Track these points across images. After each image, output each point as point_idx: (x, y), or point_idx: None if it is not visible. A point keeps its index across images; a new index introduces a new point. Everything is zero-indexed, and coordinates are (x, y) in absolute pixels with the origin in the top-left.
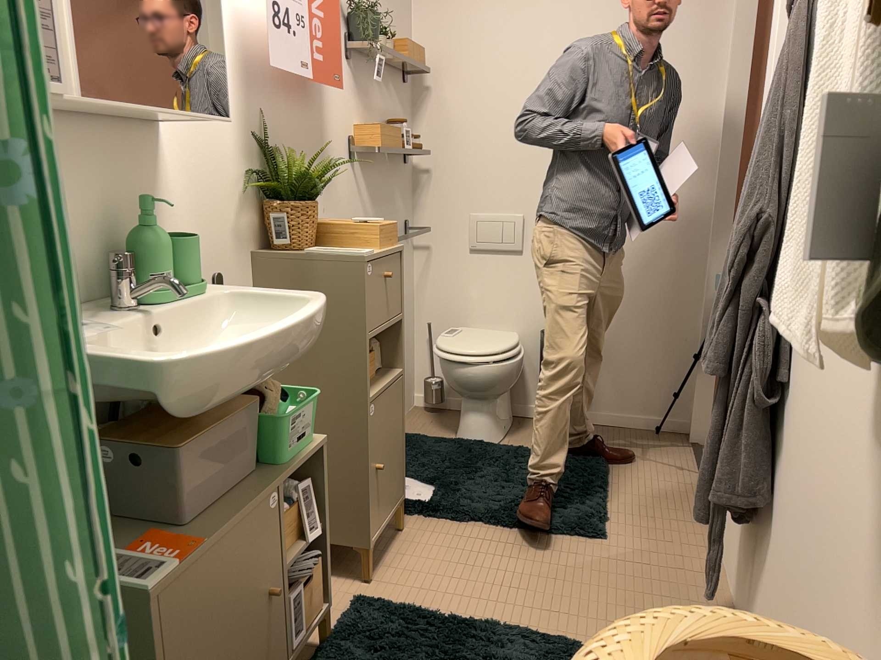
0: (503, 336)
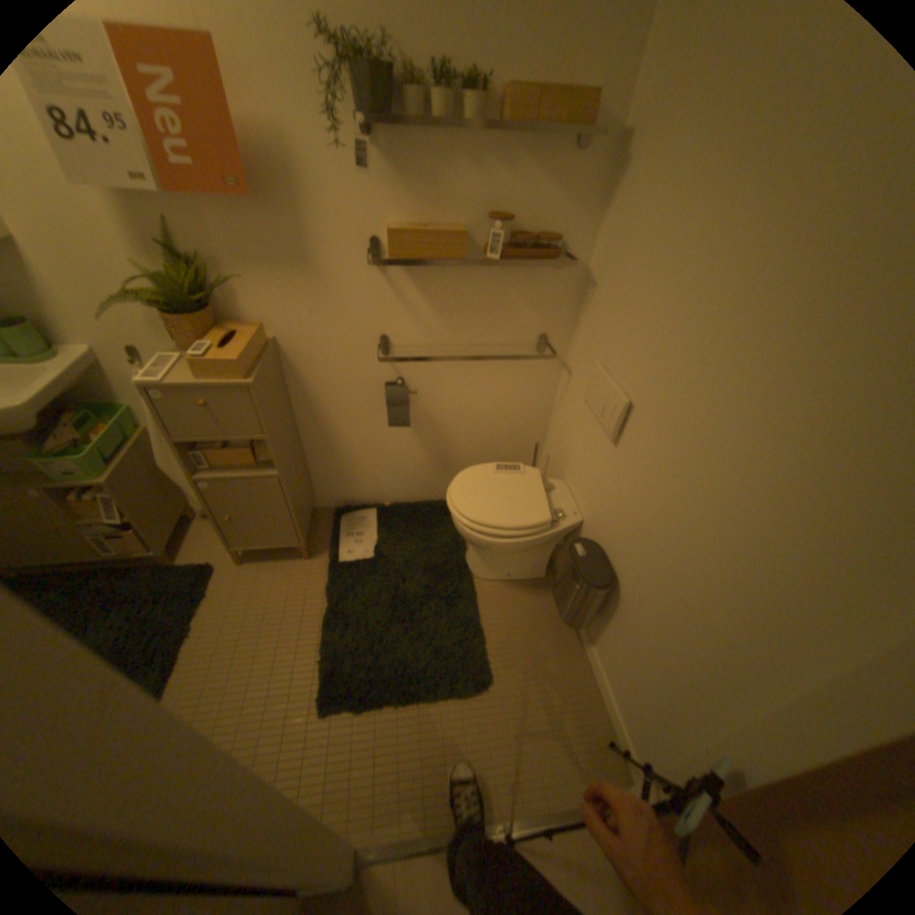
0: (531, 507)
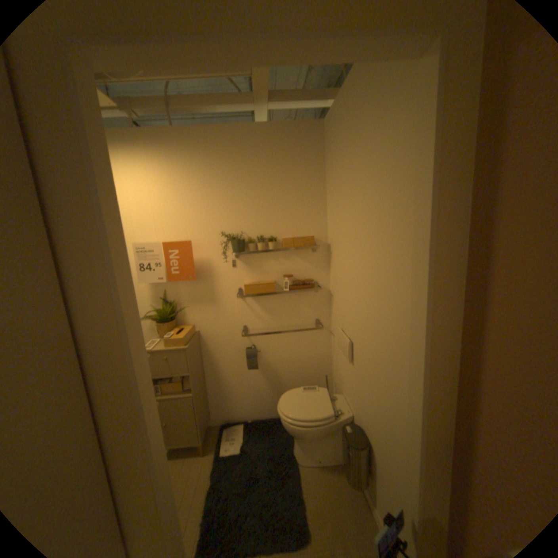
0: (322, 408)
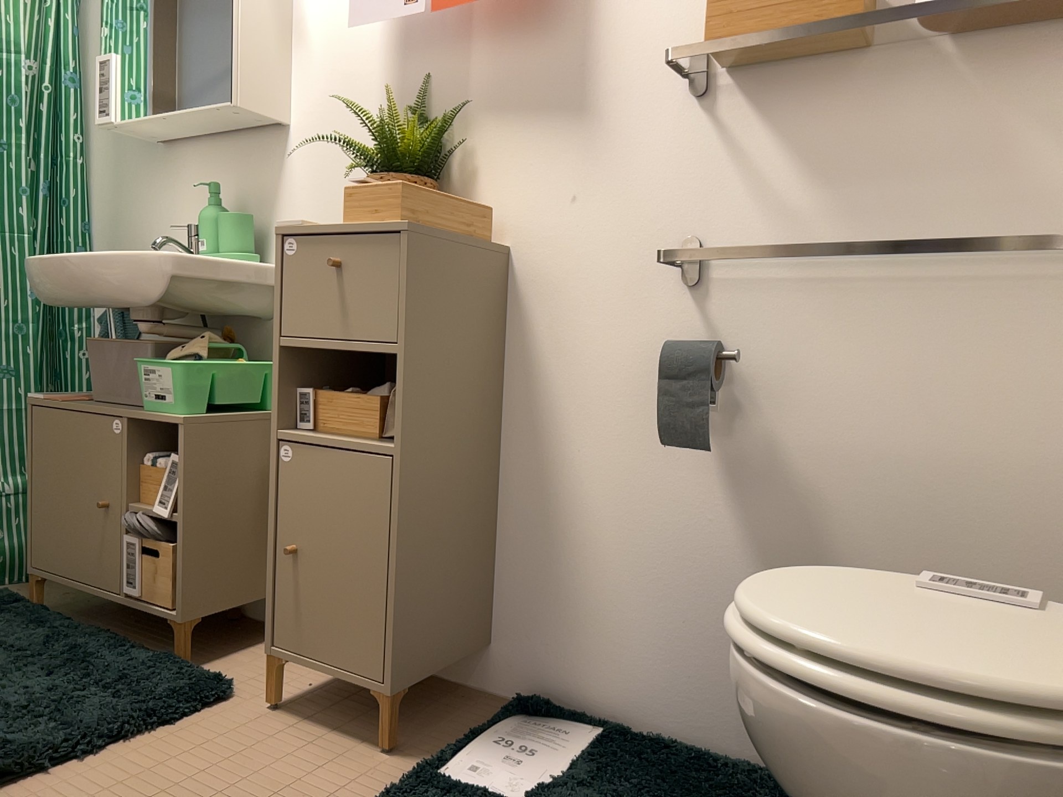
0: (1030, 661)
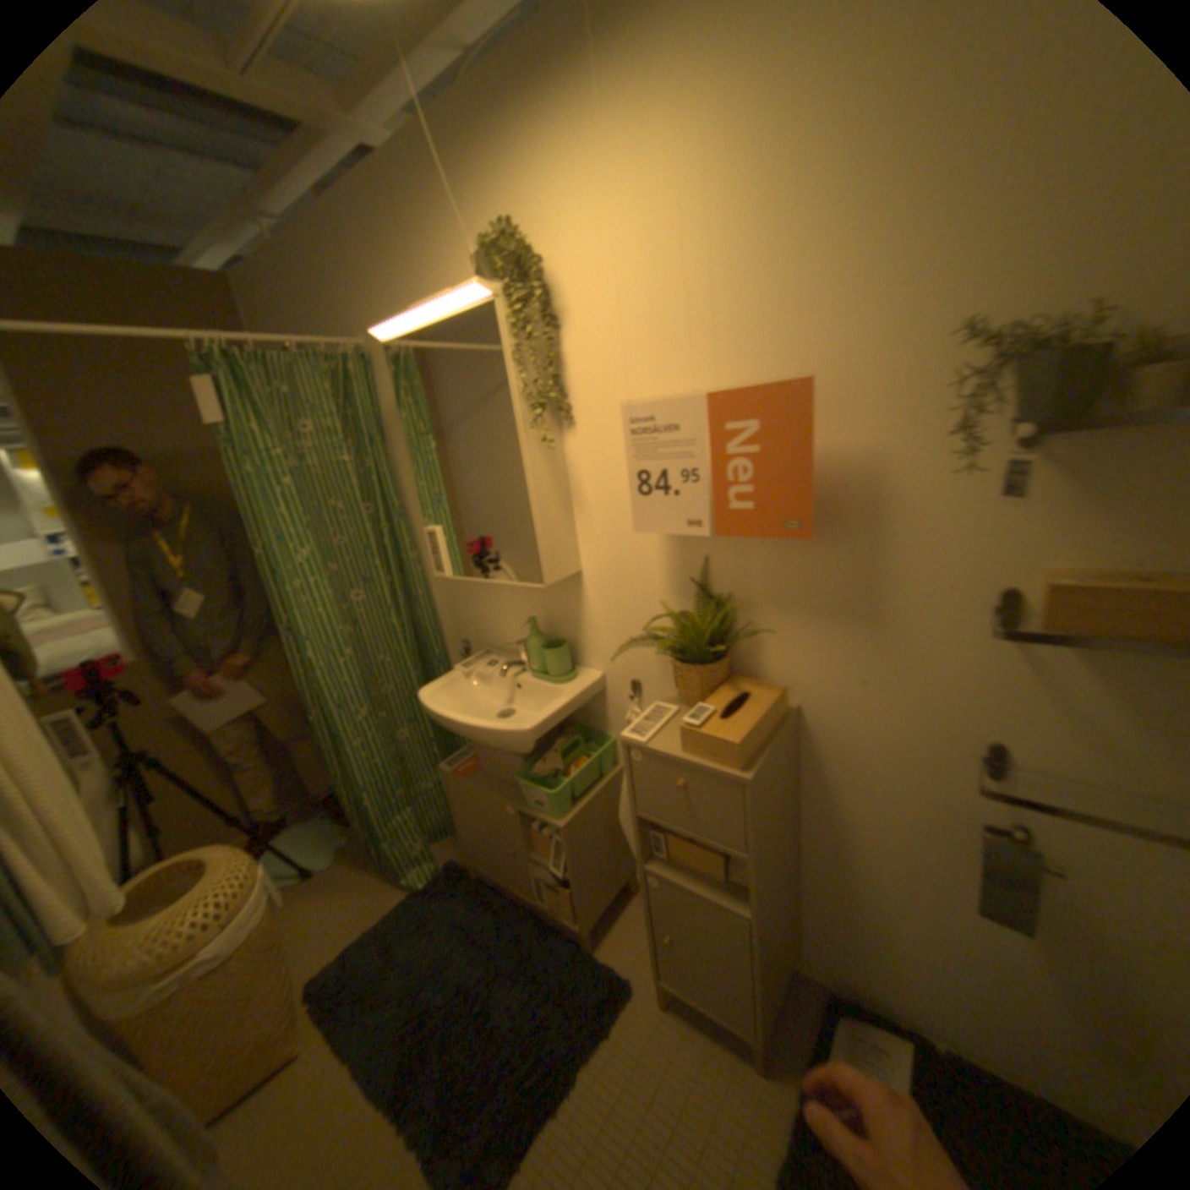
0: None
